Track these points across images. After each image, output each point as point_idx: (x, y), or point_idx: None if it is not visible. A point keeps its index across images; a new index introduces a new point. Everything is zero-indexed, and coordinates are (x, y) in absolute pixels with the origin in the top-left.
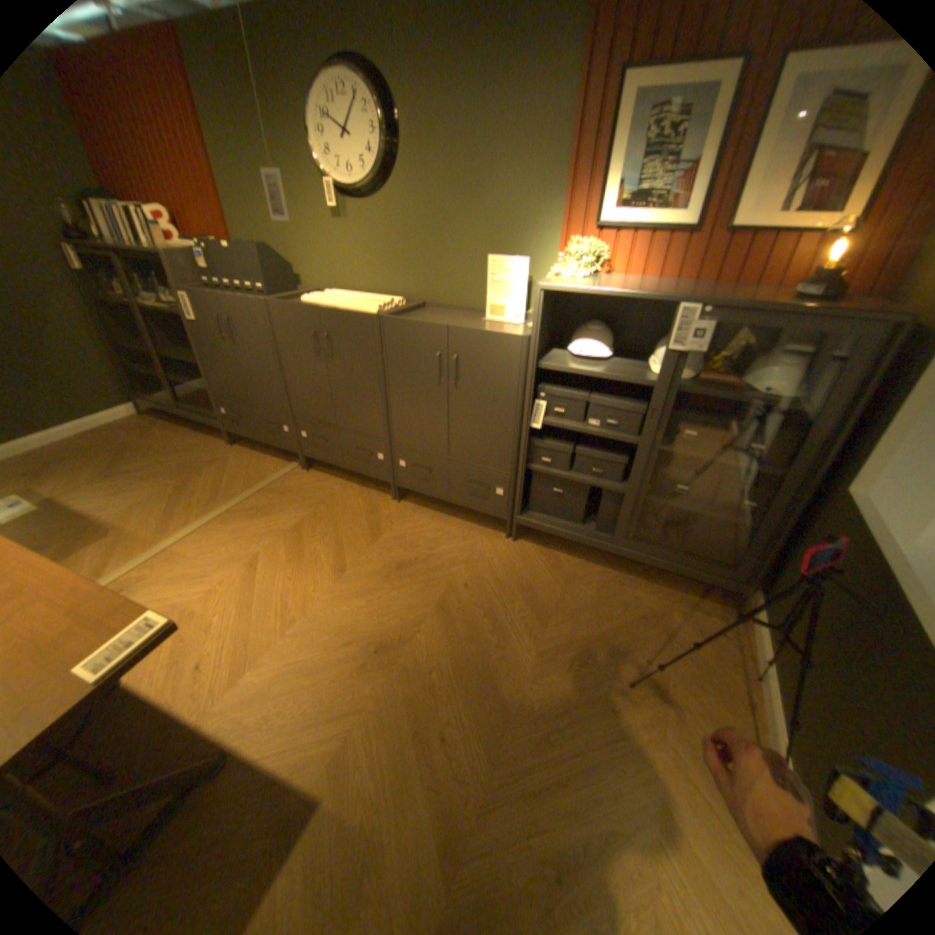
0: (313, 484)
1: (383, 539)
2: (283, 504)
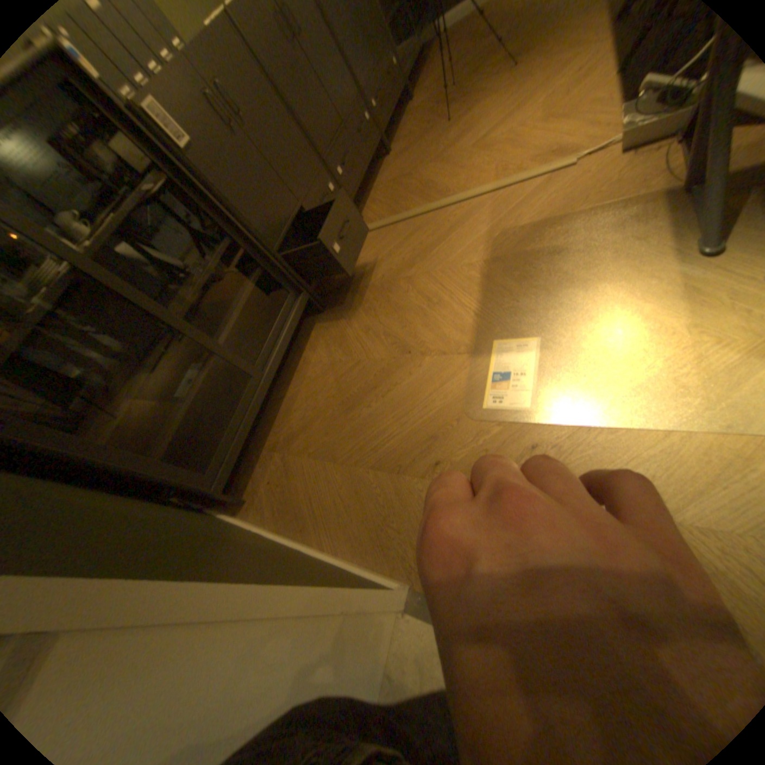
0: (381, 198)
1: (432, 122)
2: (411, 187)
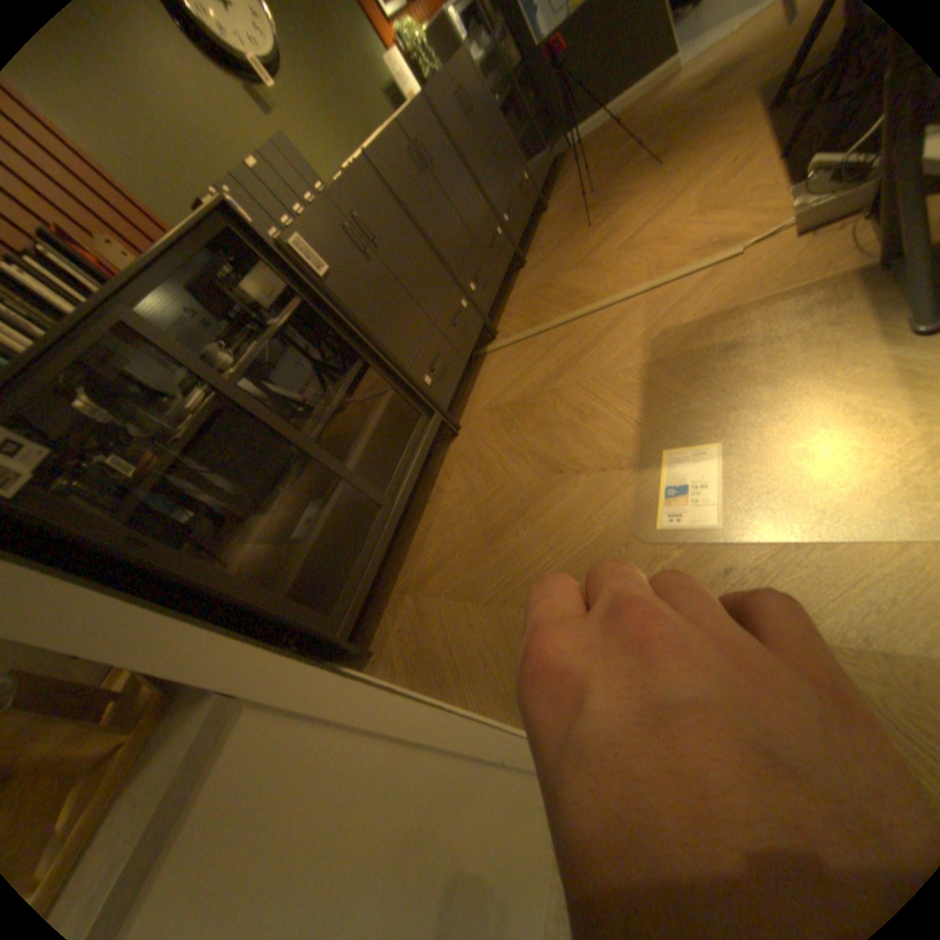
0: (518, 311)
1: (570, 230)
2: (551, 296)
